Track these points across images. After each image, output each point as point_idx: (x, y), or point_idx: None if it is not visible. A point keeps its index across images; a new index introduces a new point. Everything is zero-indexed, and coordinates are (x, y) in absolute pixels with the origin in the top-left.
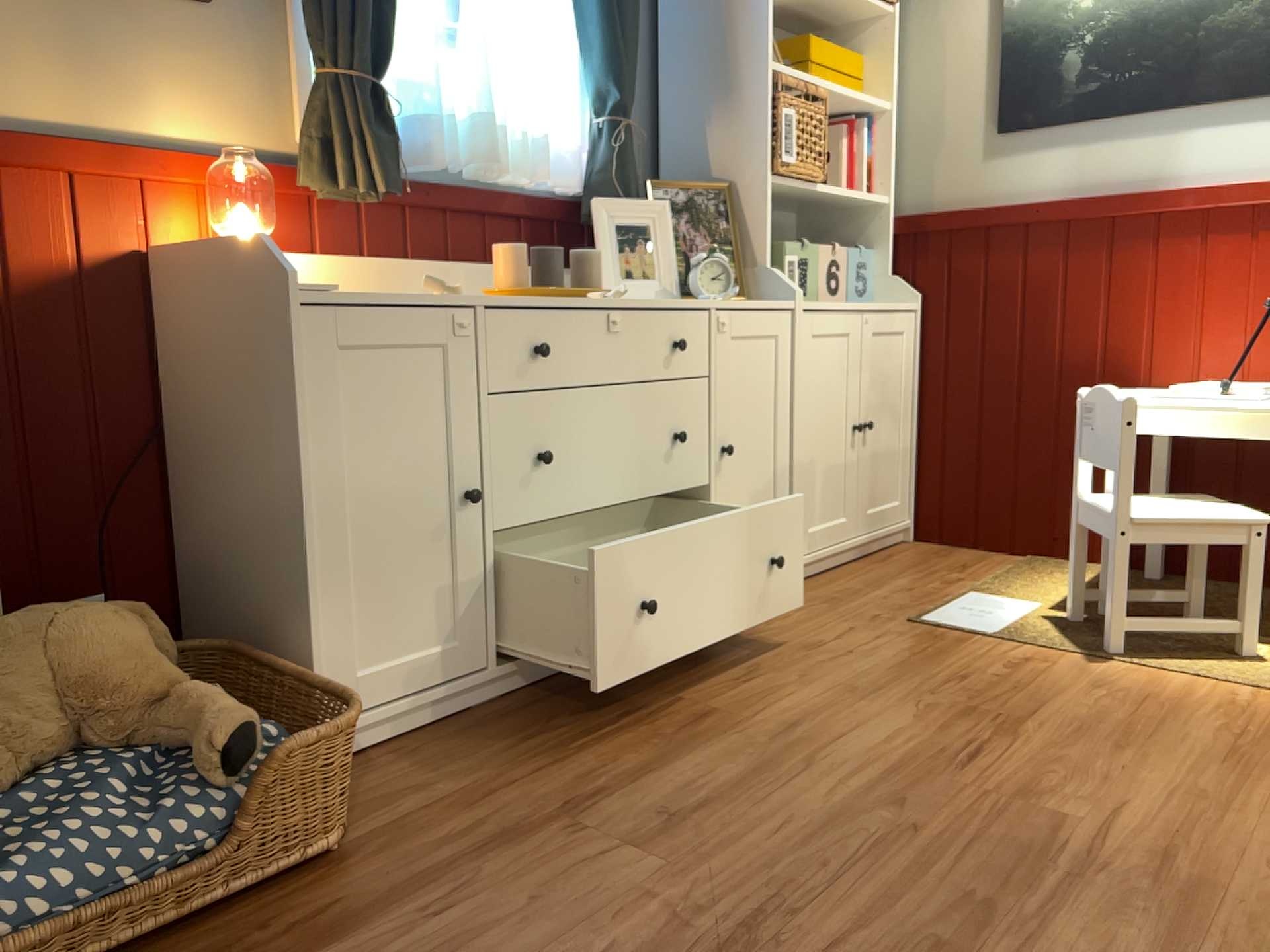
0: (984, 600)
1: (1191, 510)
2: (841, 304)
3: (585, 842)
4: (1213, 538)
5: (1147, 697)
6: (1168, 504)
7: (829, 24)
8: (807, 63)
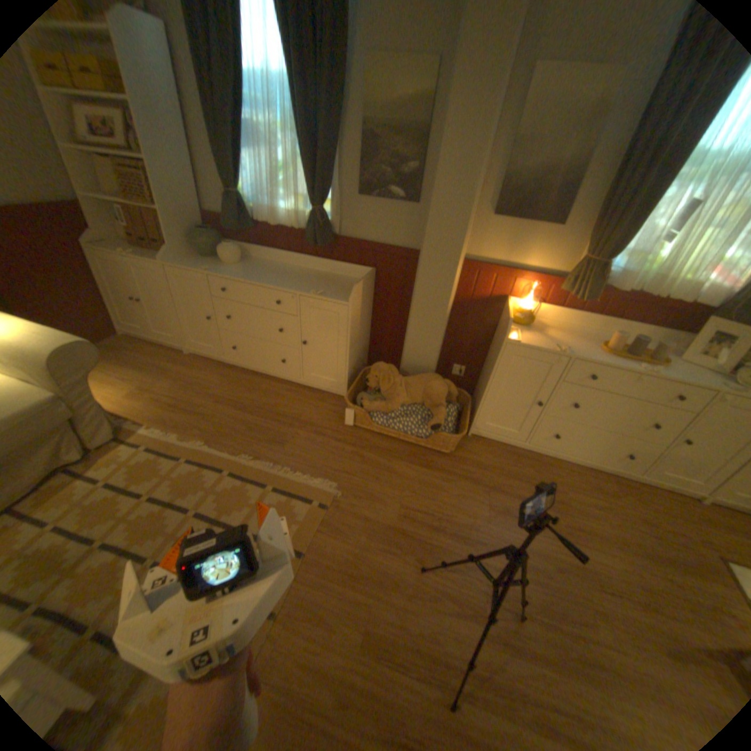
0: None
1: None
2: None
3: (485, 497)
4: None
5: None
6: None
7: None
8: None
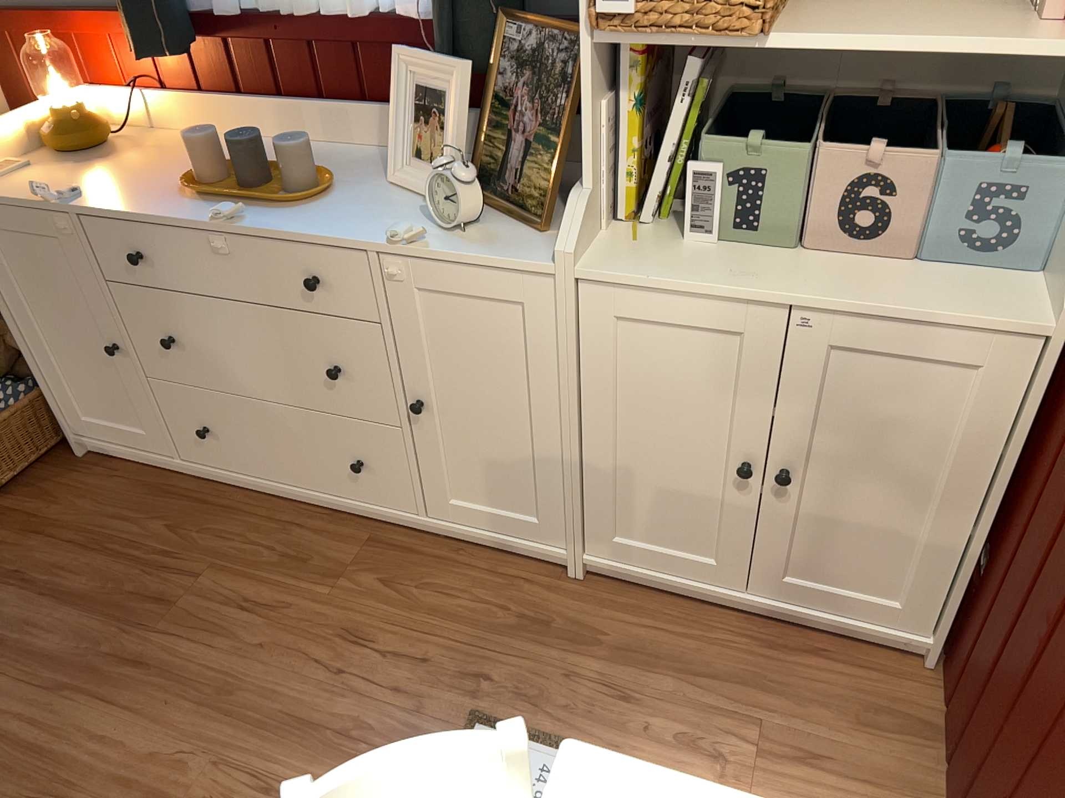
0: None
1: None
2: (798, 274)
3: None
4: None
5: None
6: None
7: None
8: None
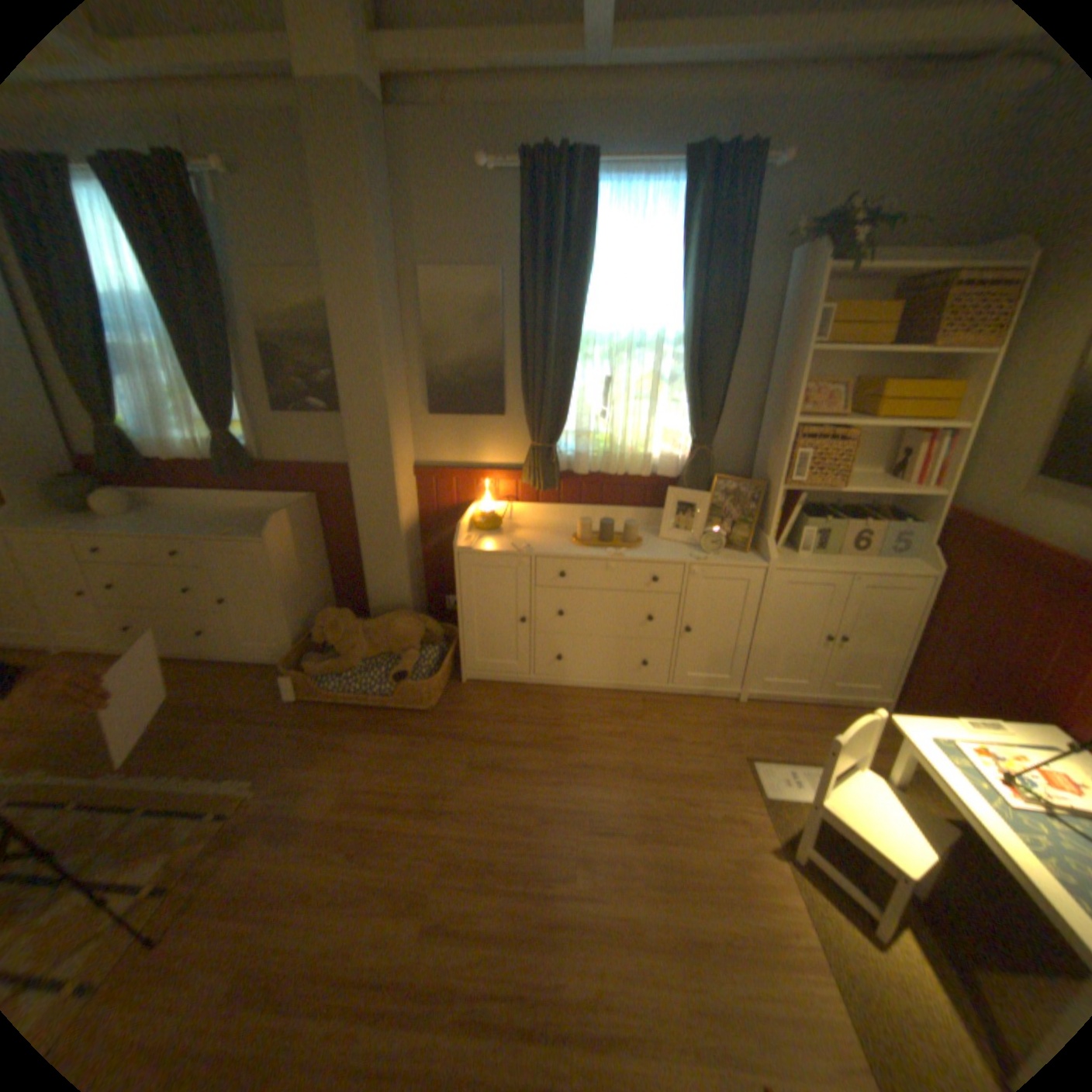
0: (820, 780)
1: (885, 833)
2: (848, 563)
3: (465, 756)
4: (874, 859)
5: (746, 893)
6: (891, 818)
7: (950, 353)
8: (879, 399)
